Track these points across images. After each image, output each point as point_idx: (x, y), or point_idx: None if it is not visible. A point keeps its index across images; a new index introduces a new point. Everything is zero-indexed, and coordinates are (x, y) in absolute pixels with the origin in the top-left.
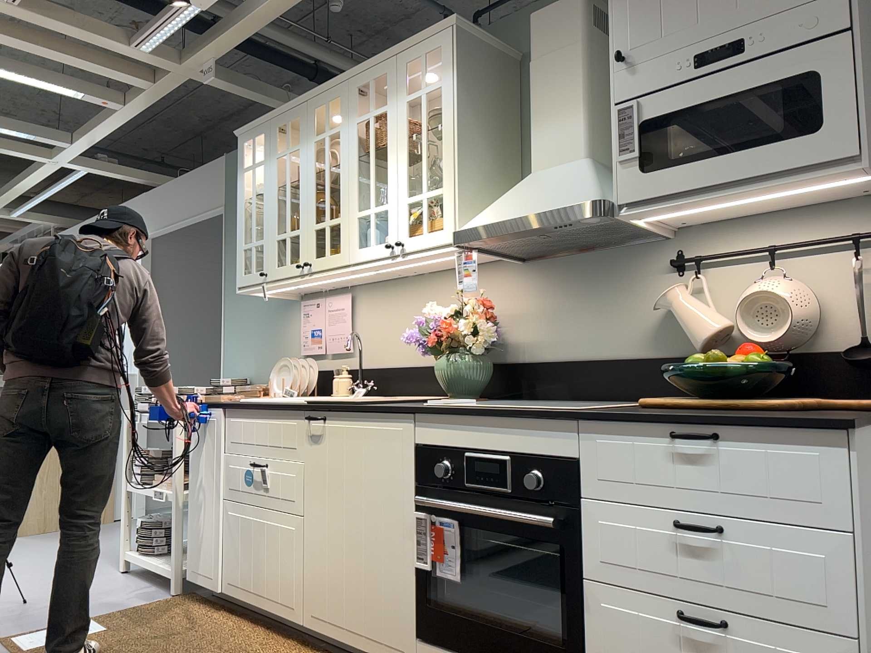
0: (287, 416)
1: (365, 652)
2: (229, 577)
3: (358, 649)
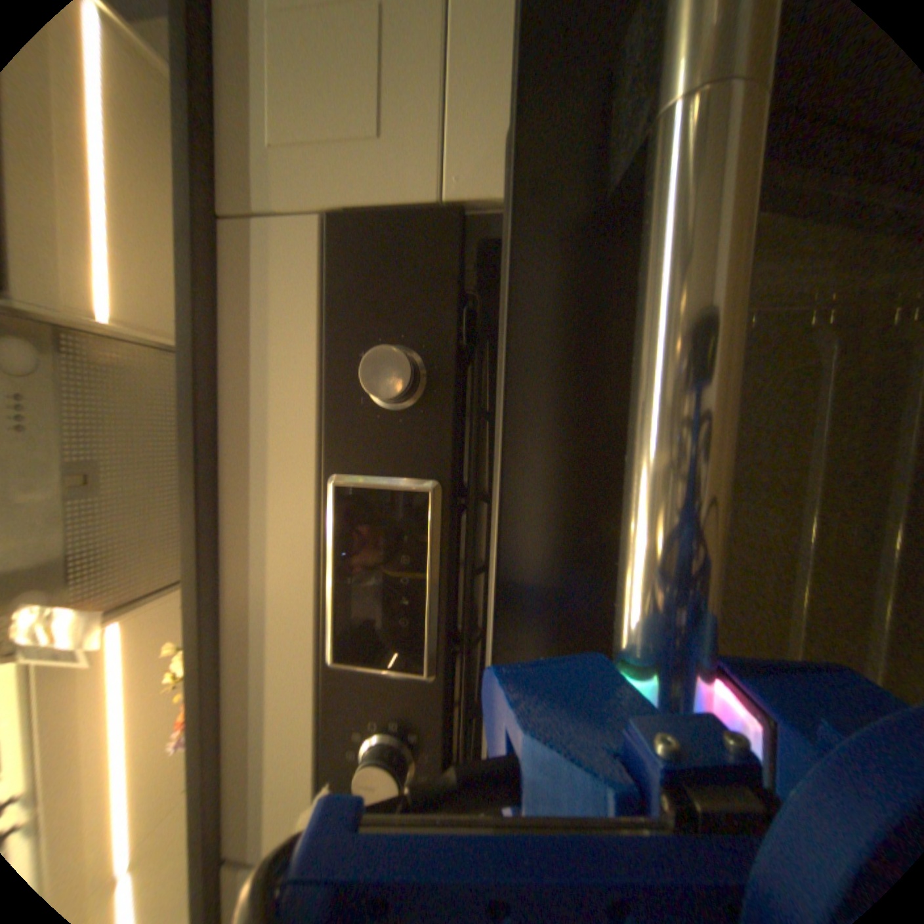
0: None
1: None
2: None
3: None
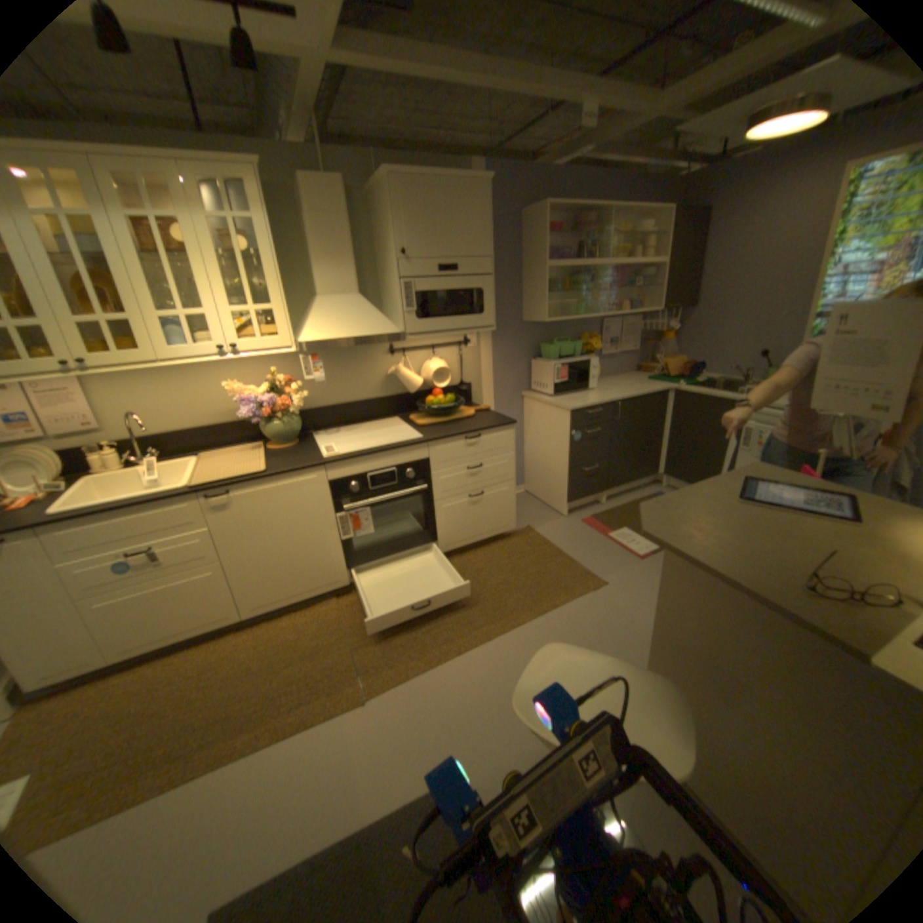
0: (172, 504)
1: (308, 600)
2: (118, 651)
3: (301, 602)
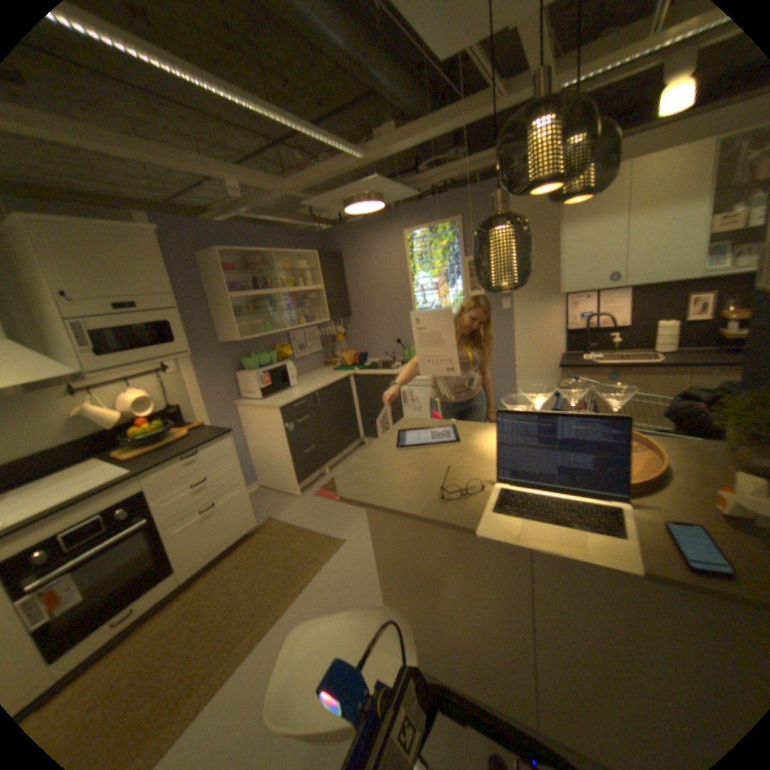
0: None
1: None
2: None
3: None
